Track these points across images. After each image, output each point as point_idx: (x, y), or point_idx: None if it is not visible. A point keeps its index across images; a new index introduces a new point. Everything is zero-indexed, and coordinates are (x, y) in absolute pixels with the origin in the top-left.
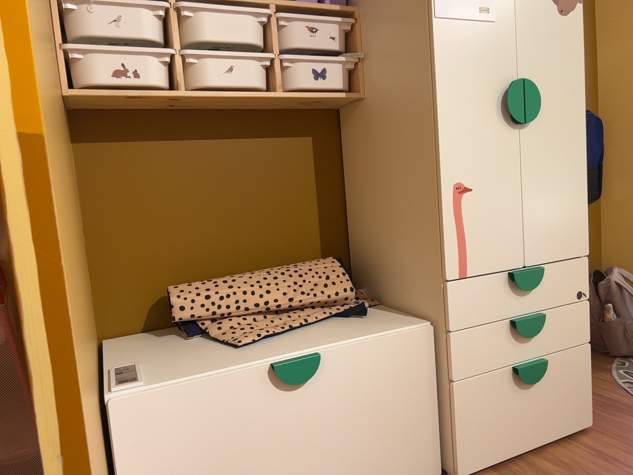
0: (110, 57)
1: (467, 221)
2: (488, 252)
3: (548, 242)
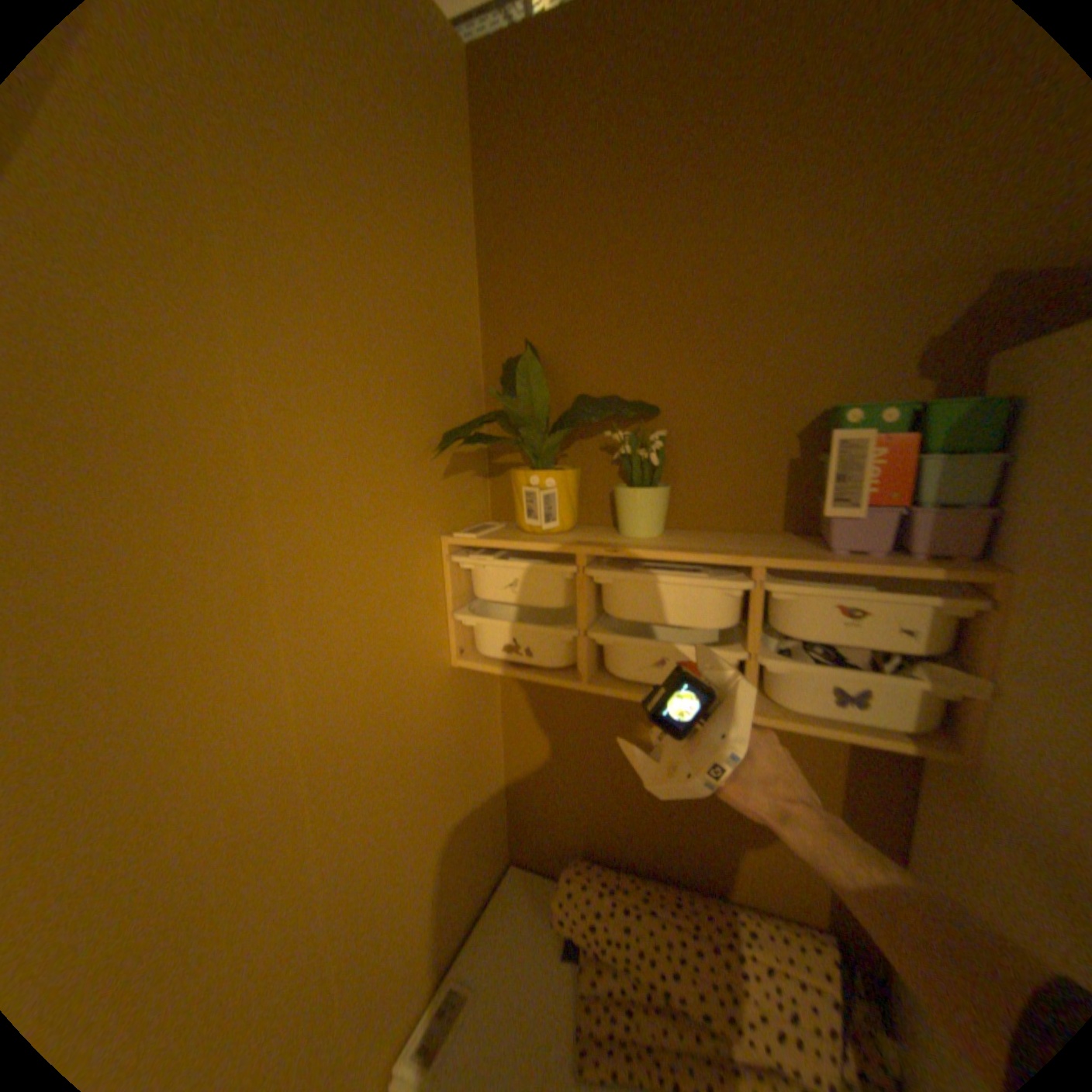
0: (502, 625)
1: None
2: None
3: None
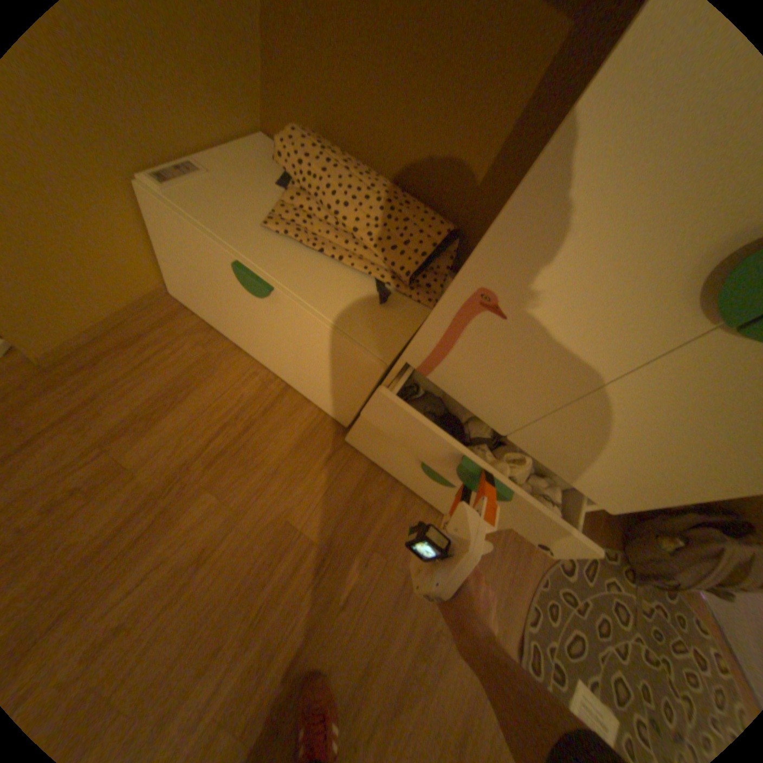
0: None
1: (467, 340)
2: (469, 387)
3: (564, 457)
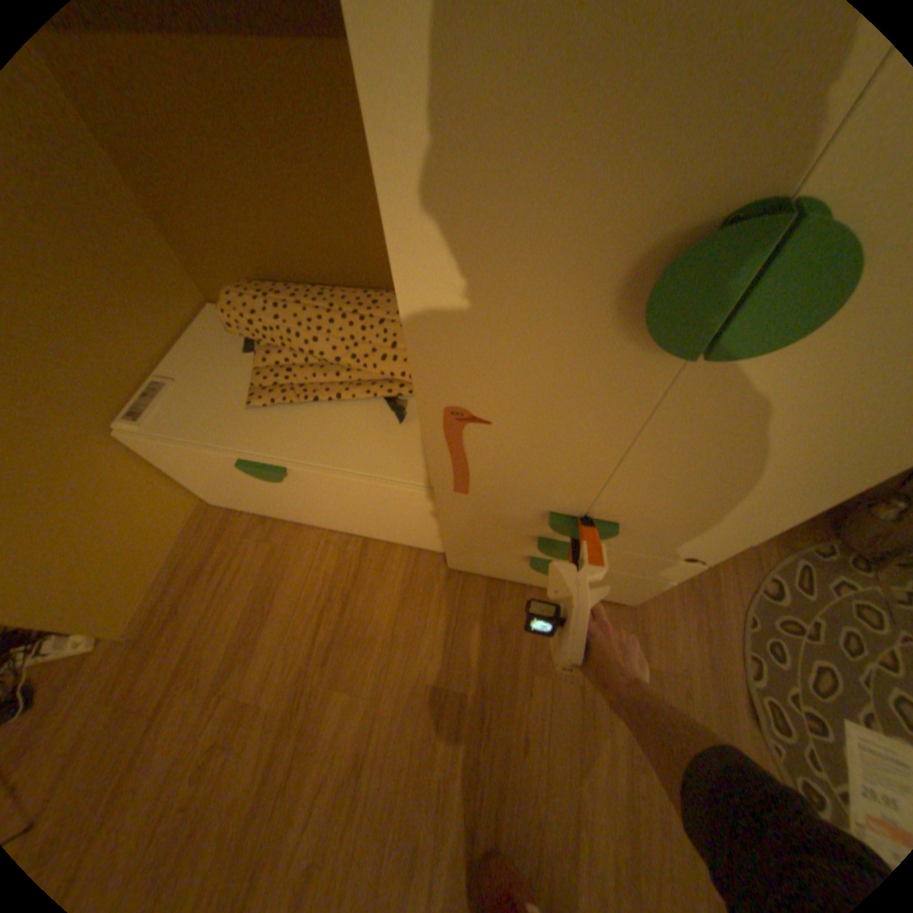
0: None
1: (473, 453)
2: (512, 489)
3: (656, 514)
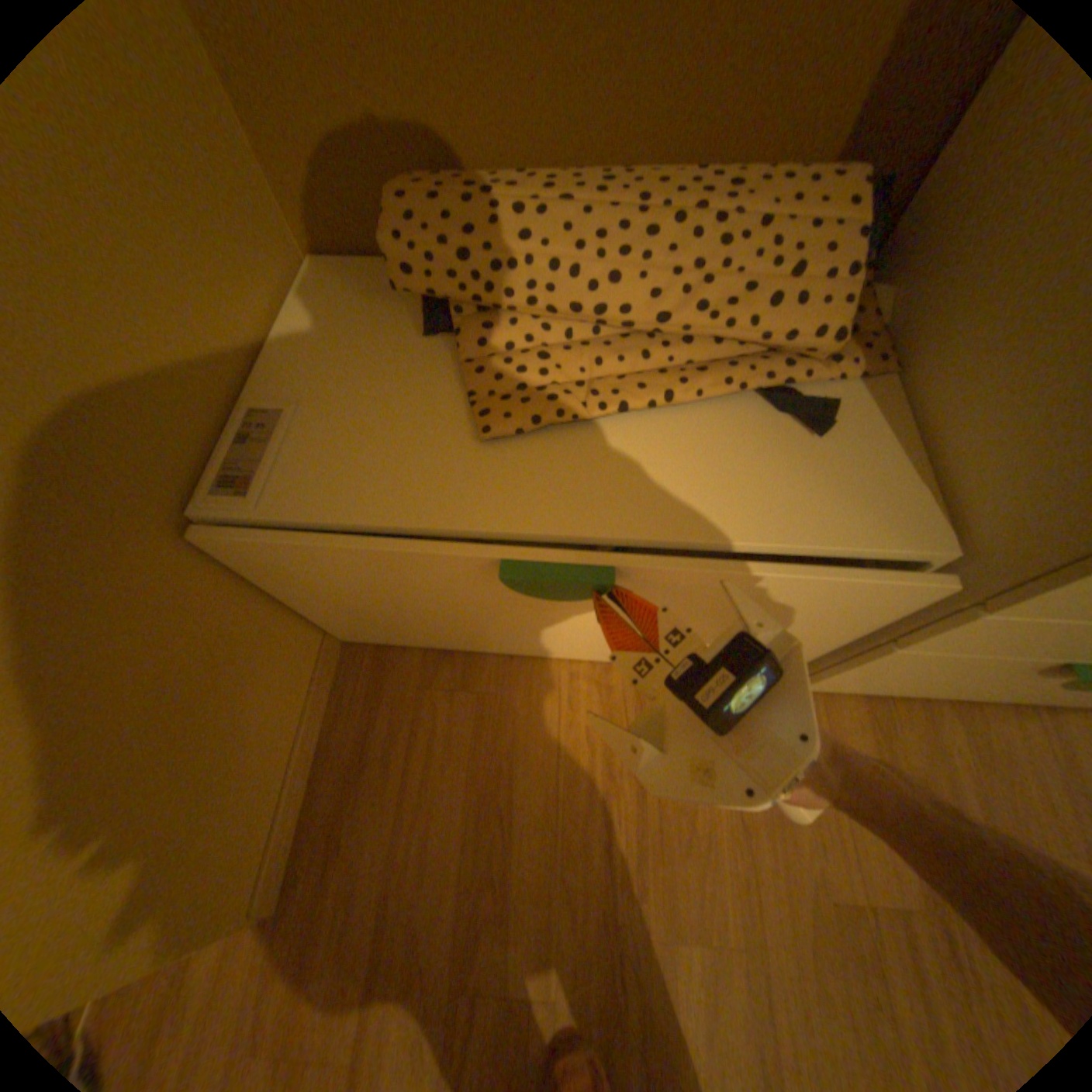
0: None
1: None
2: None
3: None
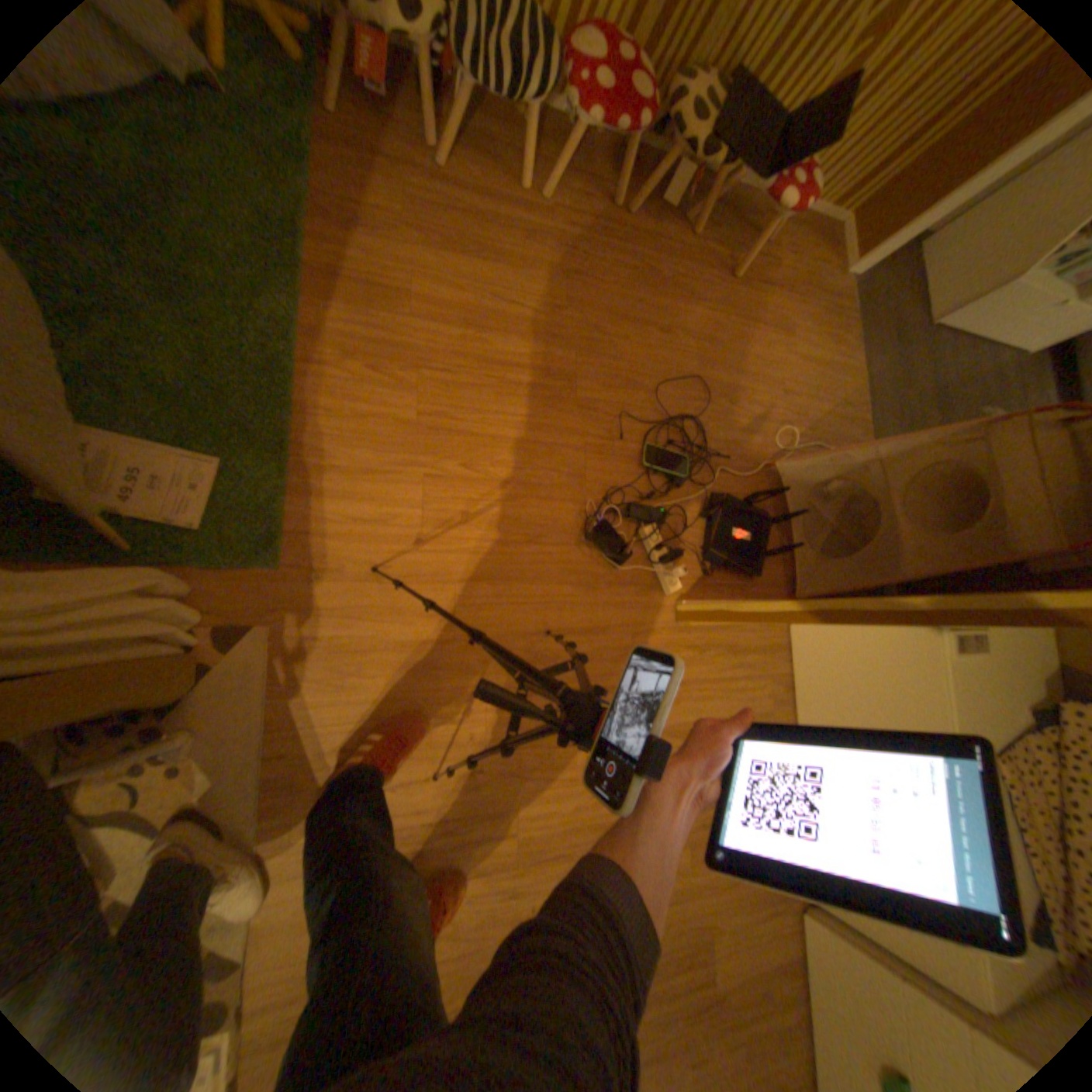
0: None
1: None
2: None
3: None
